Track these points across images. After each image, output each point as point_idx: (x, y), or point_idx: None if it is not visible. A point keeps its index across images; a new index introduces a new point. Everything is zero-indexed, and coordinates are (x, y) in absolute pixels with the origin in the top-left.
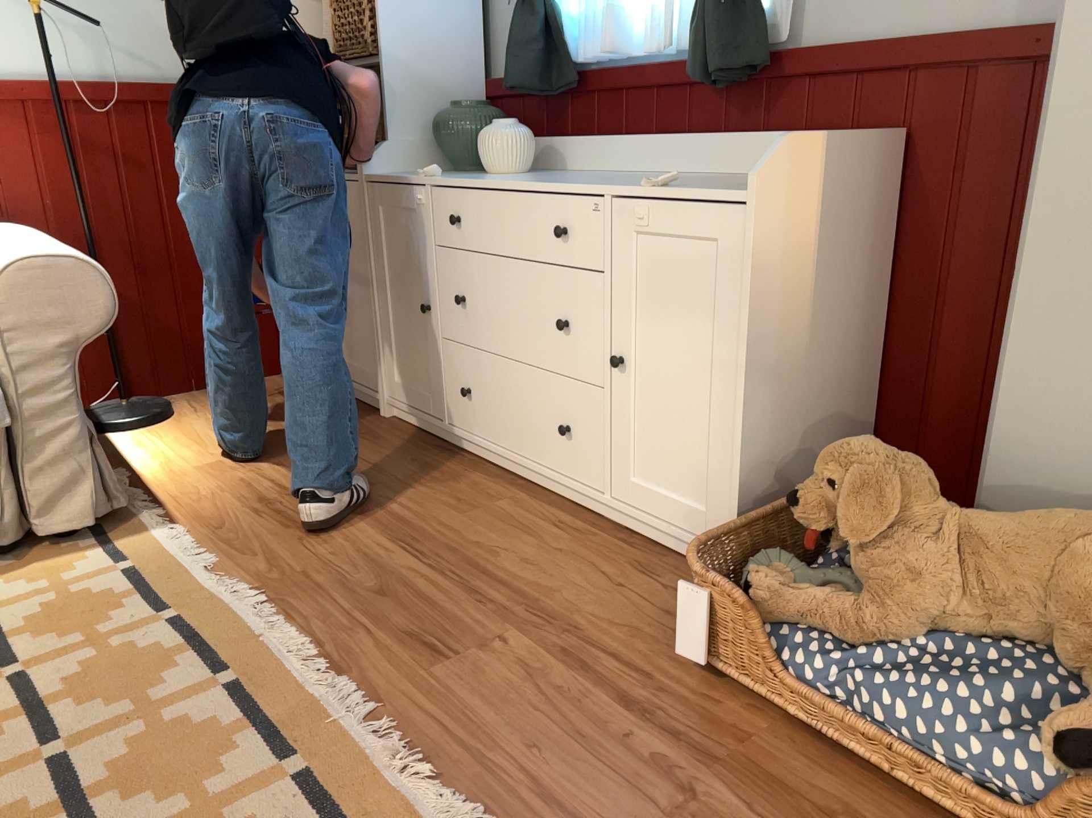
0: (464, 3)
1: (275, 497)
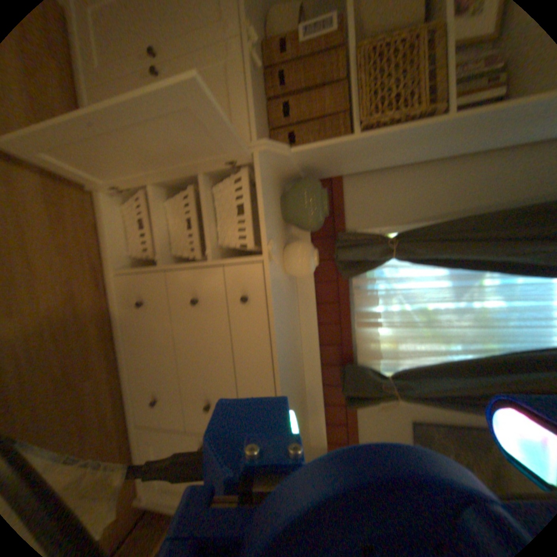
0: (395, 165)
1: None
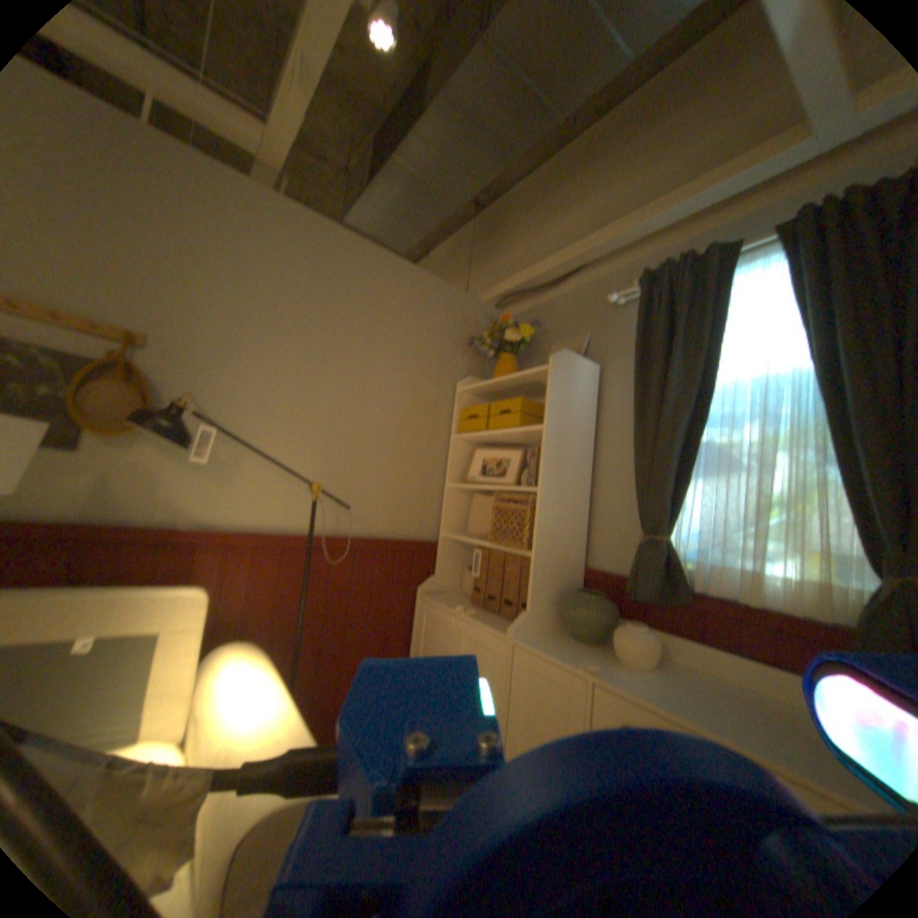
0: (582, 518)
1: None
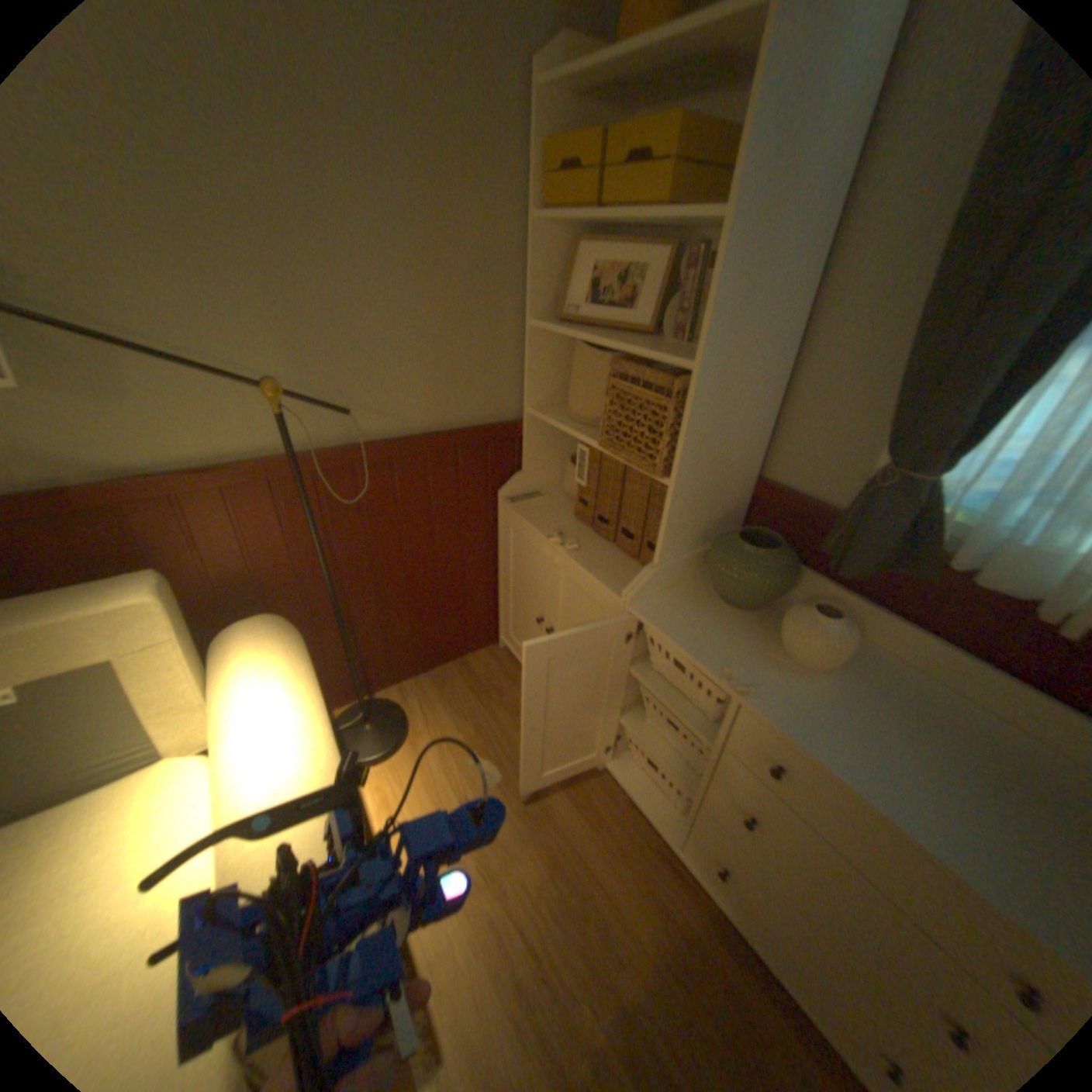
0: (770, 401)
1: (533, 988)
